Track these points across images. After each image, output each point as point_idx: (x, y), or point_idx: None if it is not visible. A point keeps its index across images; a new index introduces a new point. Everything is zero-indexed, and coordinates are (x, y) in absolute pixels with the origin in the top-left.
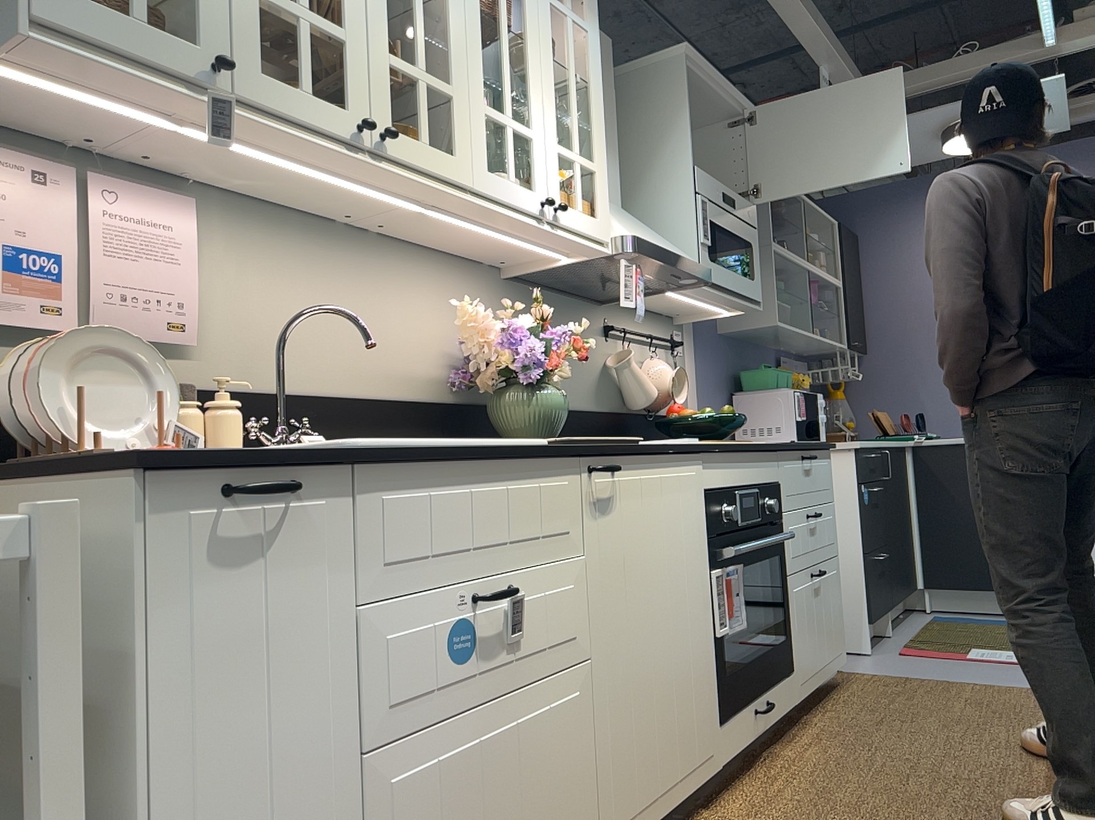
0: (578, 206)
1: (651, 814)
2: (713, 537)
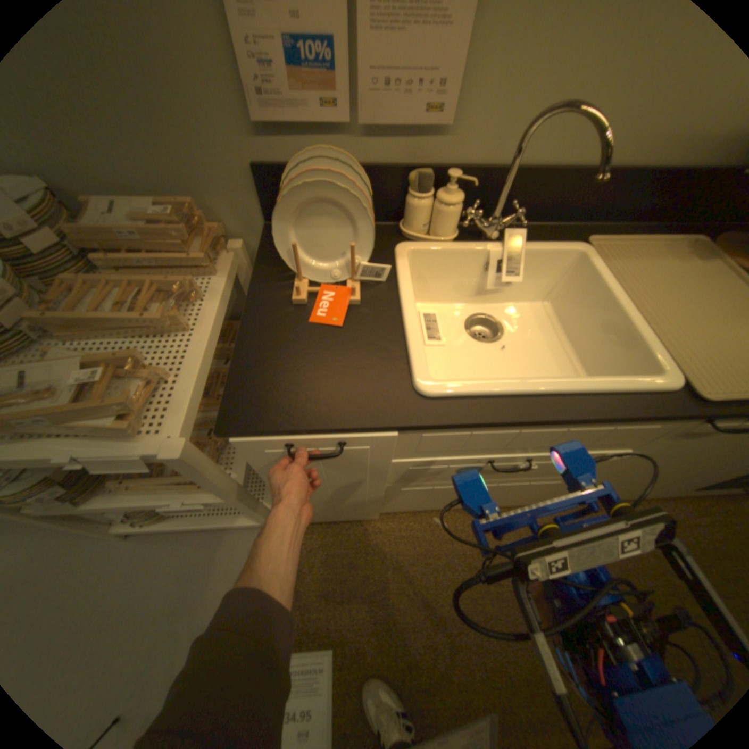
0: None
1: None
2: None
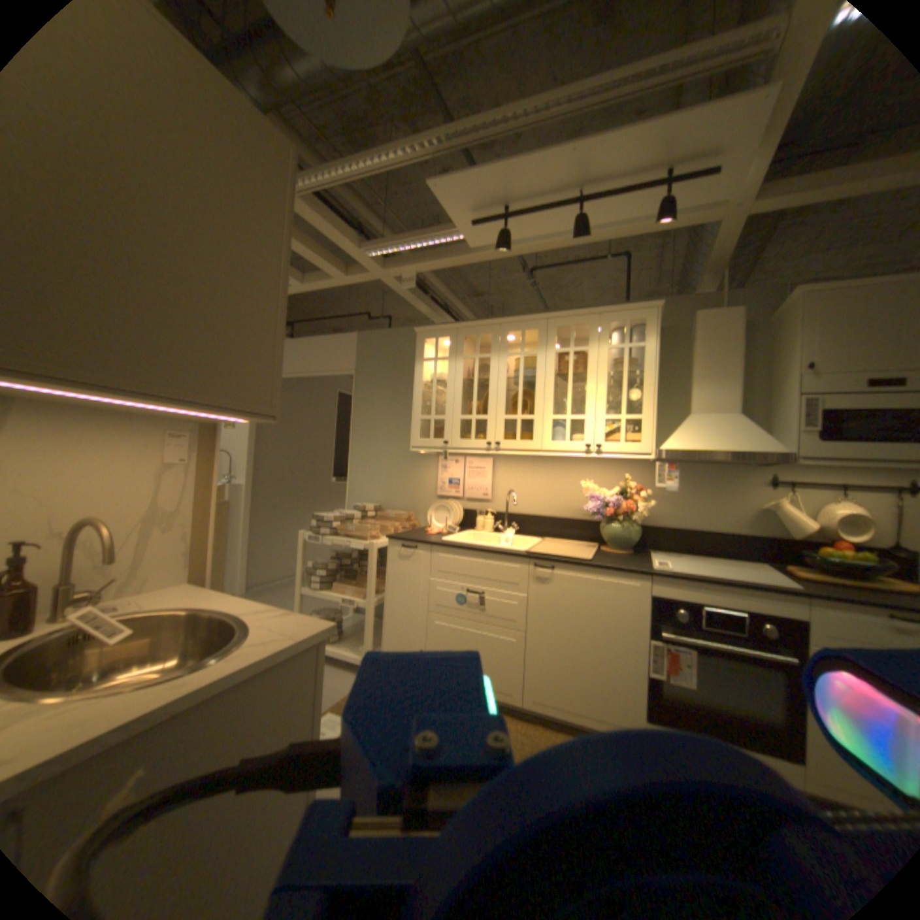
0: (626, 438)
1: (561, 715)
2: (658, 623)
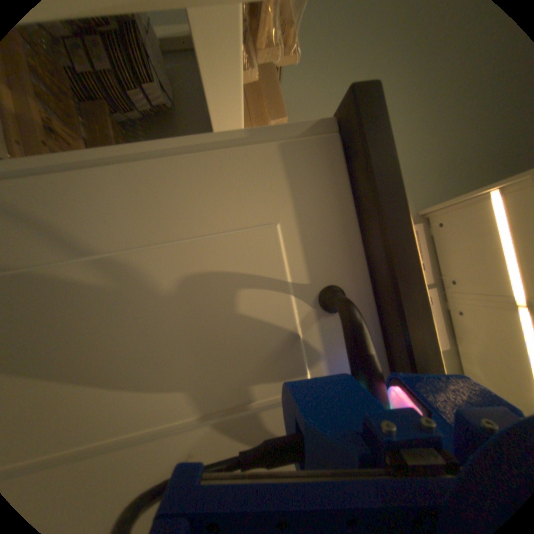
0: None
1: None
2: None
